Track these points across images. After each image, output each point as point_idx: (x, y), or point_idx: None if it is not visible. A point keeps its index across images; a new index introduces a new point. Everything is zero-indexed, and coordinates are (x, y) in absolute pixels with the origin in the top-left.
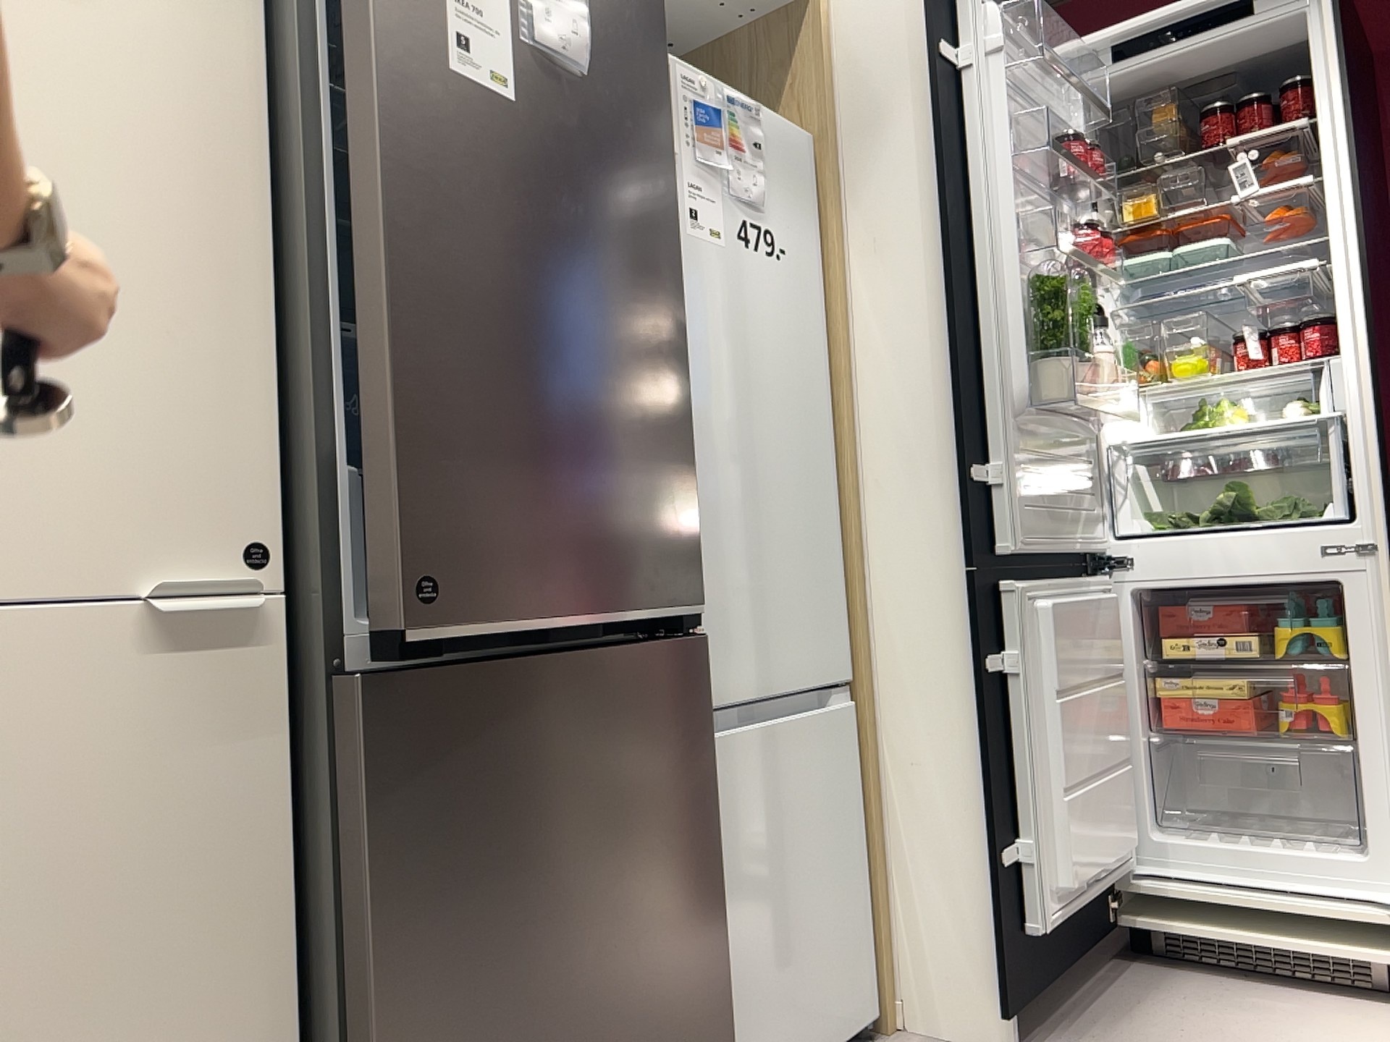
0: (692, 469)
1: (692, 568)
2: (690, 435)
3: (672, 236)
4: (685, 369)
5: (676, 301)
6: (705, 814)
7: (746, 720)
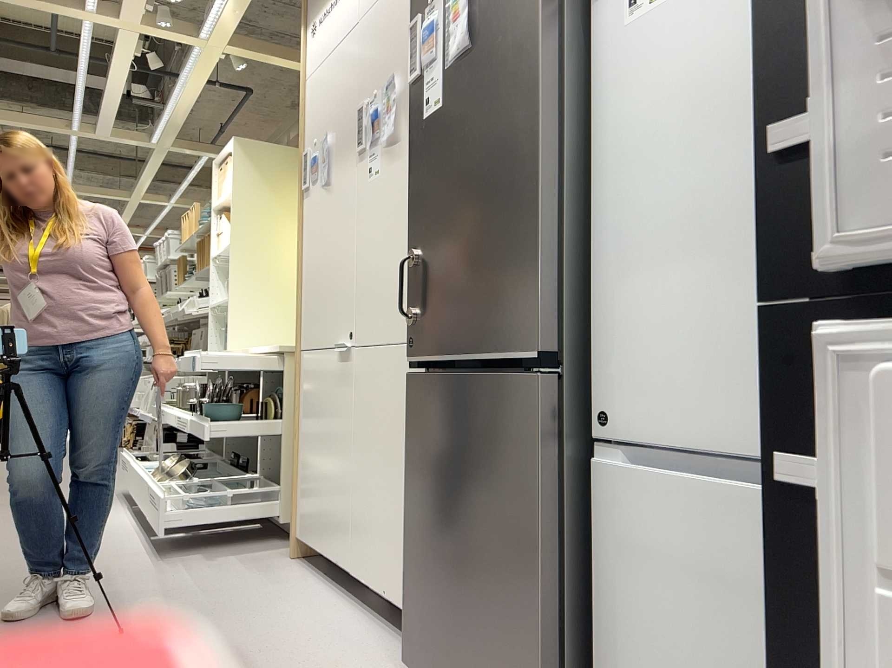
0: (538, 251)
1: (532, 326)
2: (538, 226)
3: (534, 80)
4: (538, 176)
5: (533, 128)
6: (531, 506)
7: (694, 473)
